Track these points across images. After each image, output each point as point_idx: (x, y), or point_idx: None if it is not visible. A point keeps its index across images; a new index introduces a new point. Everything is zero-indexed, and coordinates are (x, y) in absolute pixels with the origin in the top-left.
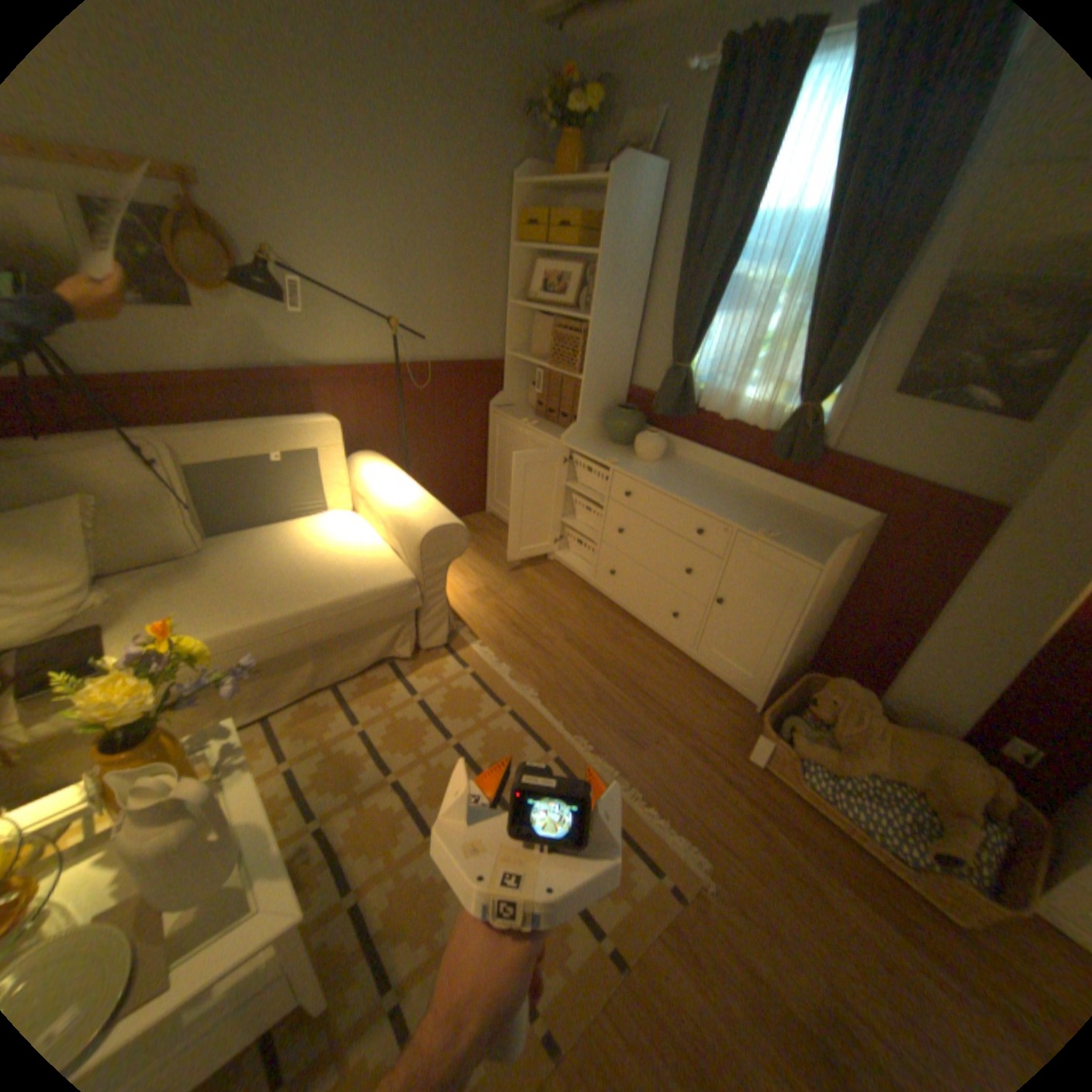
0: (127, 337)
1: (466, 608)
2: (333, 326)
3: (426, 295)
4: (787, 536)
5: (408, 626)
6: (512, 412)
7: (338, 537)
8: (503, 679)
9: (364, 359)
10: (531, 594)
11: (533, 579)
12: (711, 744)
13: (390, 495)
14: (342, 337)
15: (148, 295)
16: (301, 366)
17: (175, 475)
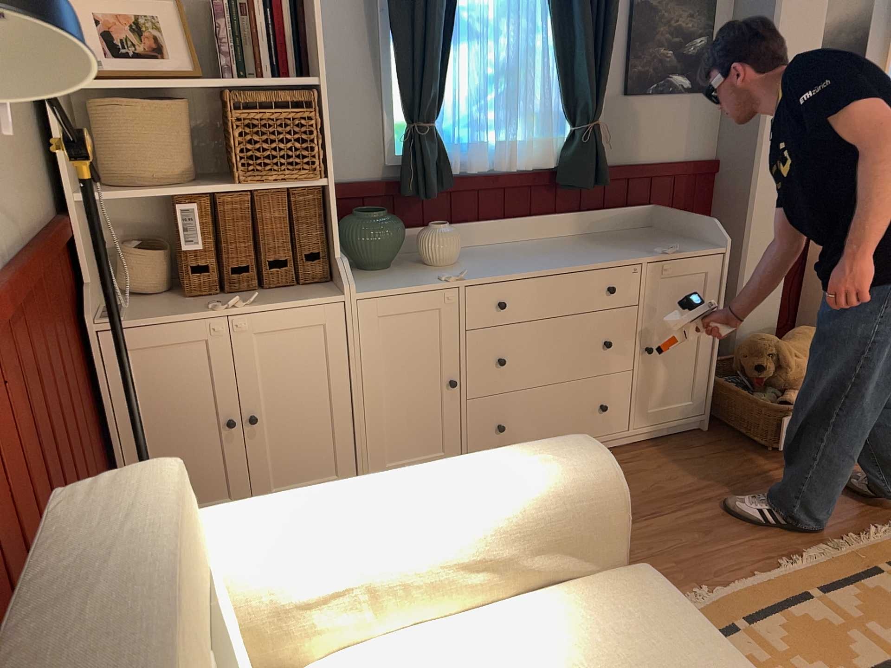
0: None
1: None
2: None
3: None
4: (667, 248)
5: None
6: (147, 313)
7: None
8: None
9: None
10: None
11: None
12: (757, 472)
13: (435, 510)
14: None
15: None
16: None
17: None
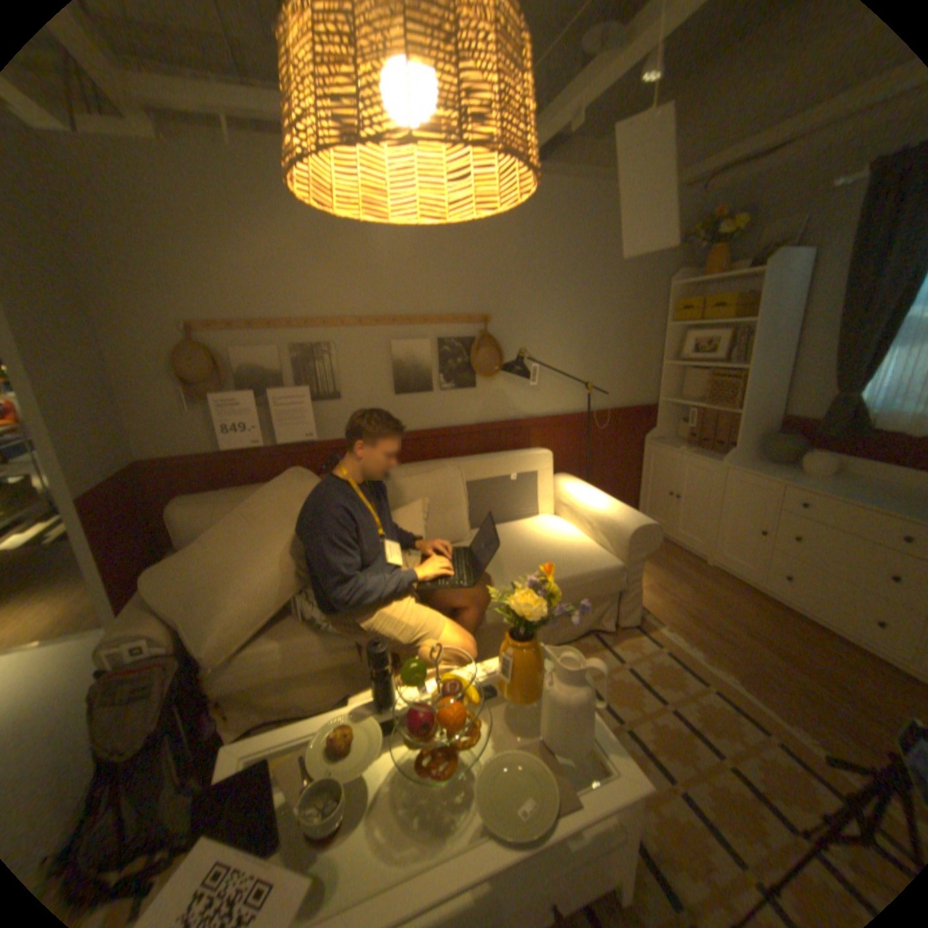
0: (442, 410)
1: (645, 600)
2: (546, 392)
3: (605, 366)
4: None
5: (613, 606)
6: (665, 444)
7: (555, 534)
8: (700, 664)
9: (562, 412)
10: (701, 594)
11: (698, 582)
12: None
13: (593, 504)
14: (550, 399)
15: (457, 386)
16: (525, 419)
17: (466, 488)
